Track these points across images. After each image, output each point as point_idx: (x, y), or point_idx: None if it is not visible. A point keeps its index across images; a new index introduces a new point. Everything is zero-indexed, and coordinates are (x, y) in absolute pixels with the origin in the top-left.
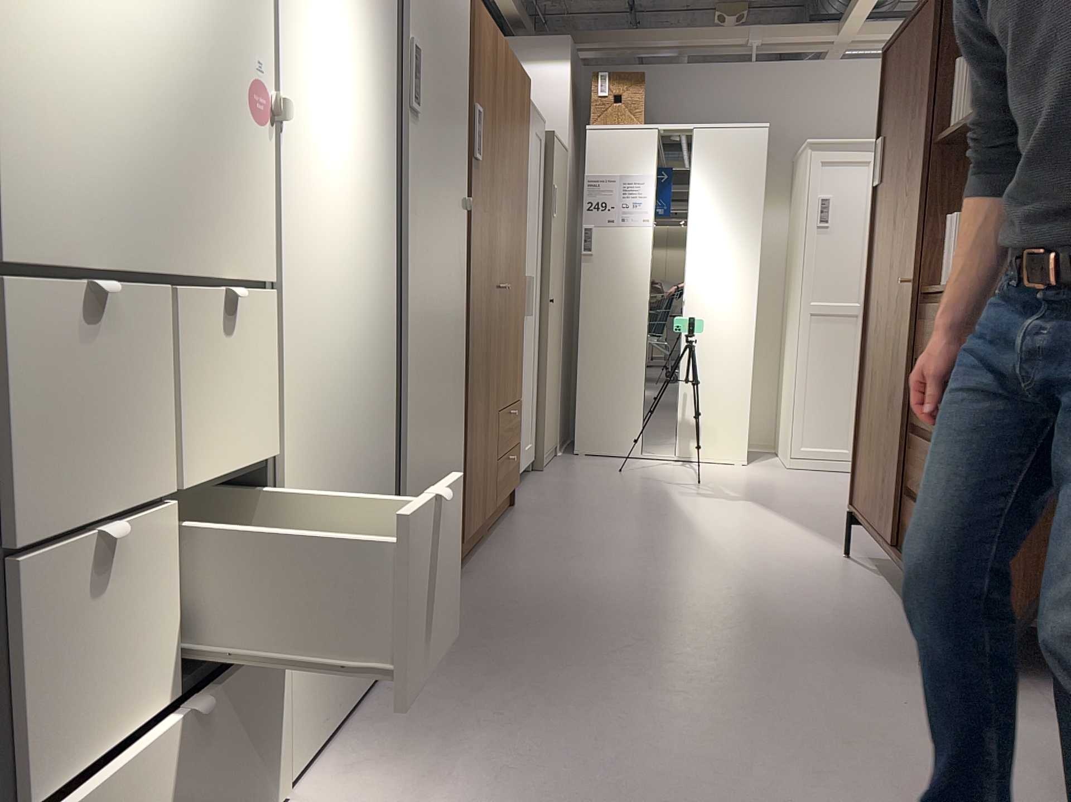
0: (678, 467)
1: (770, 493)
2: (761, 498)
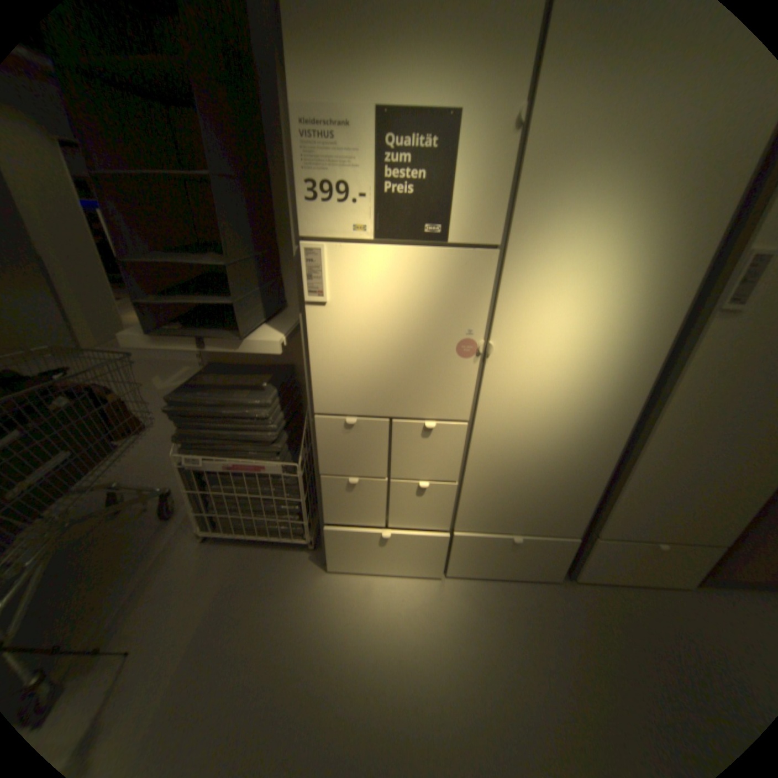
0: None
1: None
2: None
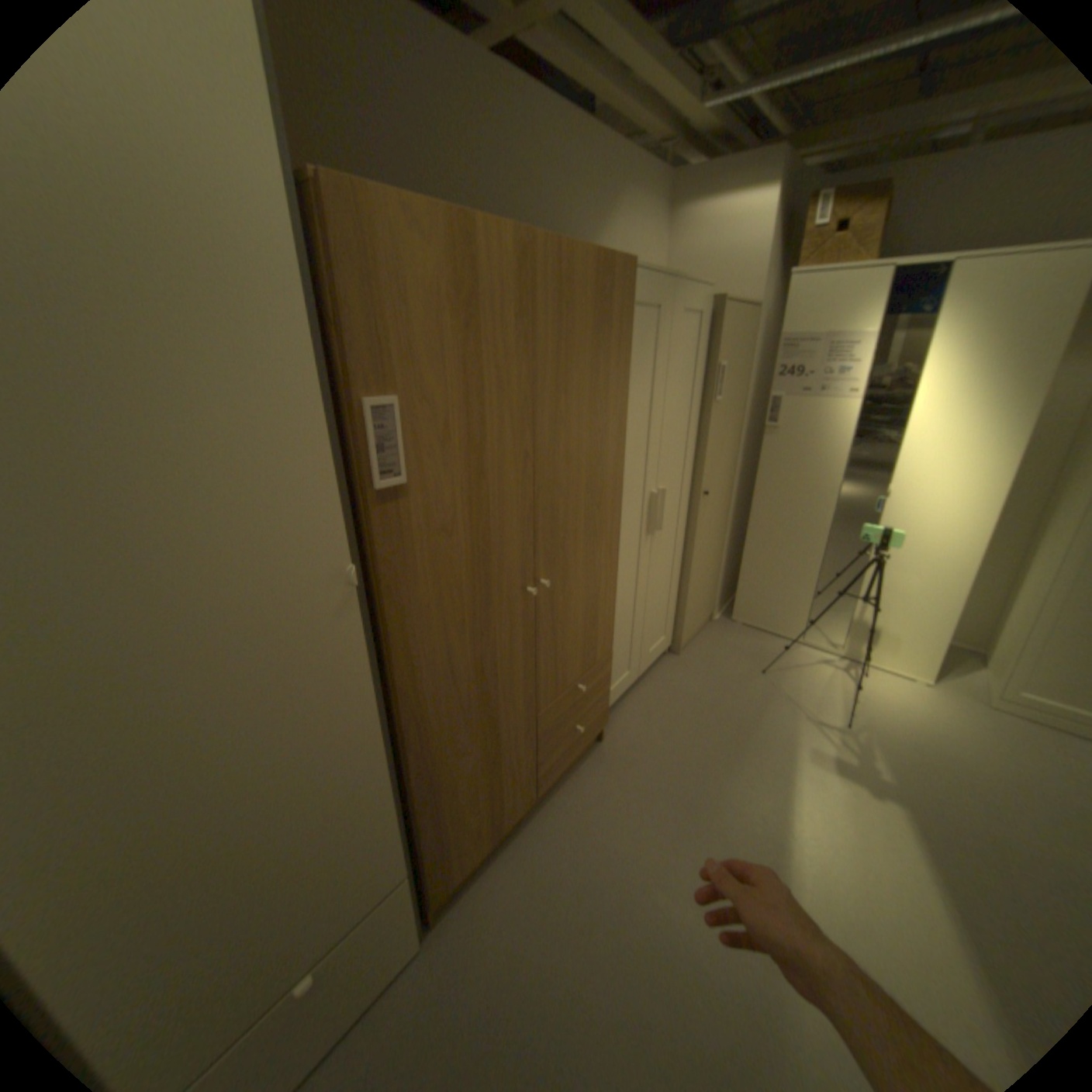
0: (837, 672)
1: (944, 782)
2: (924, 797)
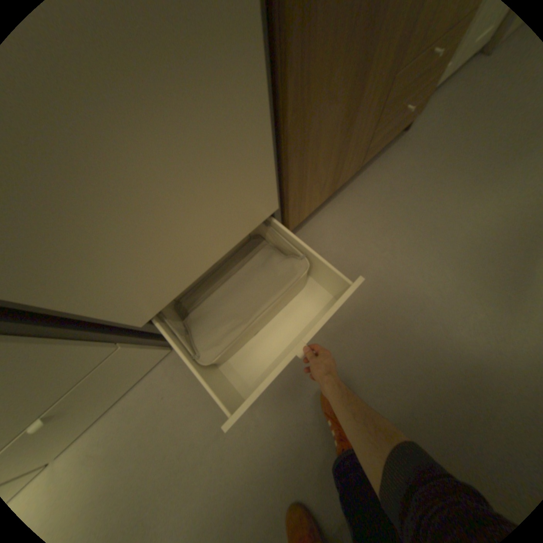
0: None
1: None
2: None
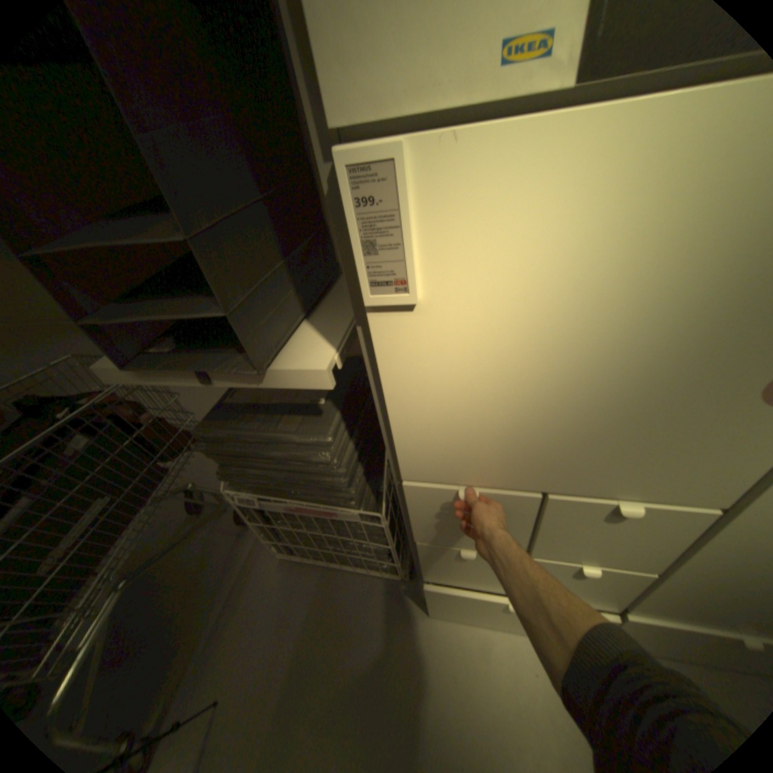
0: None
1: None
2: None
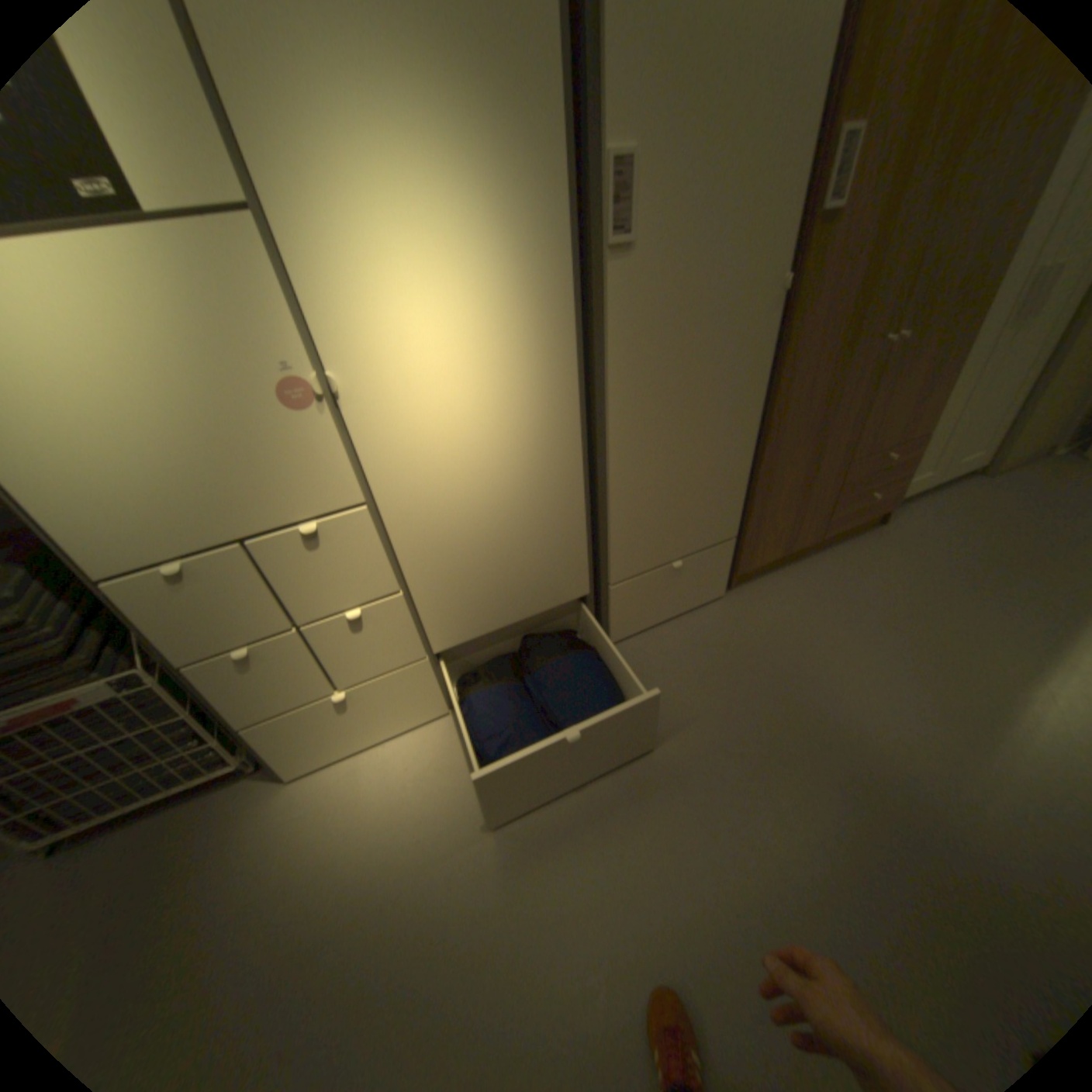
0: None
1: None
2: None
